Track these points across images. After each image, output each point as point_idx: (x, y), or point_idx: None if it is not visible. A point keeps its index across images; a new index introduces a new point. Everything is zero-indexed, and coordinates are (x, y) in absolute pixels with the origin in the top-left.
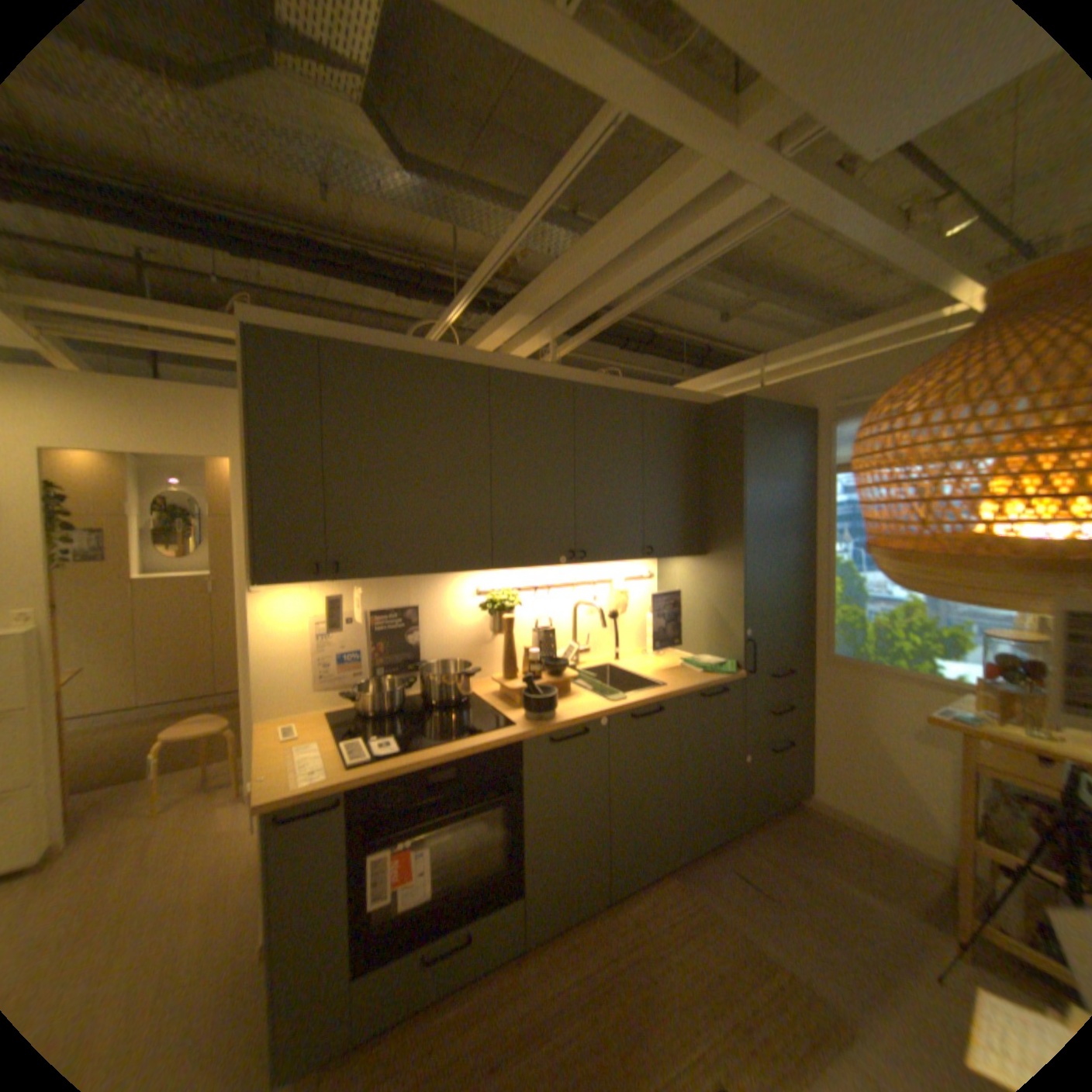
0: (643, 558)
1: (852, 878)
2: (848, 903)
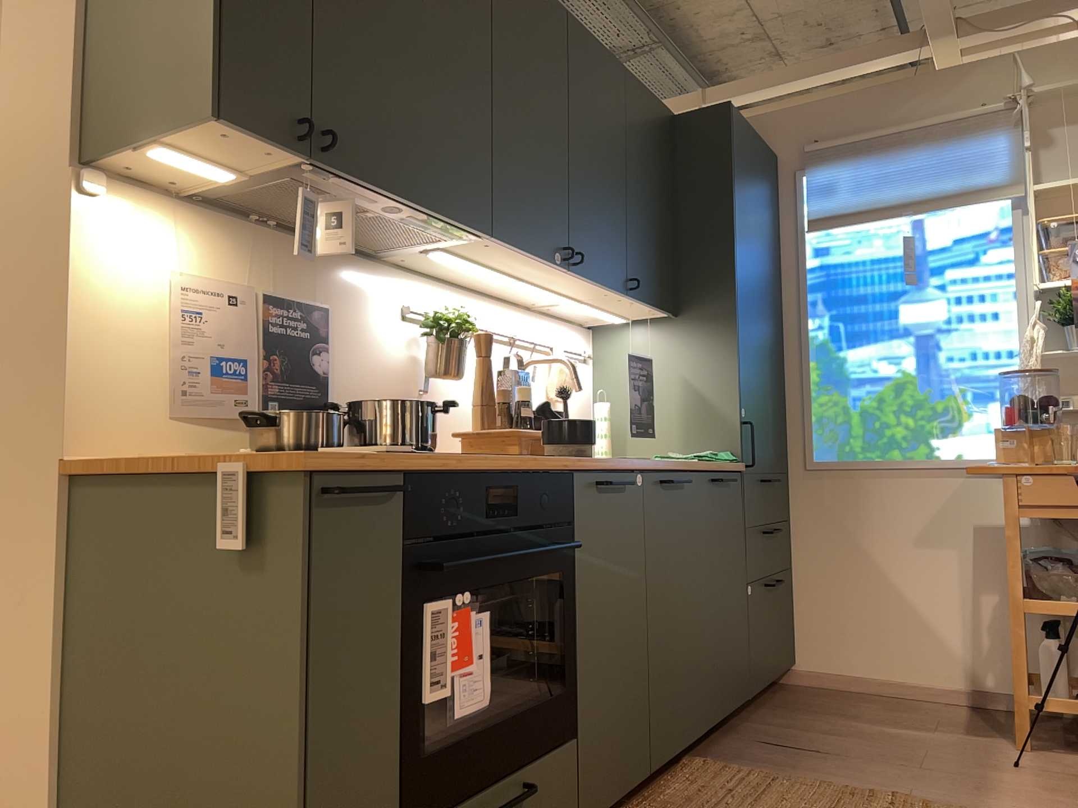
0: (620, 299)
1: (881, 722)
2: (894, 738)
